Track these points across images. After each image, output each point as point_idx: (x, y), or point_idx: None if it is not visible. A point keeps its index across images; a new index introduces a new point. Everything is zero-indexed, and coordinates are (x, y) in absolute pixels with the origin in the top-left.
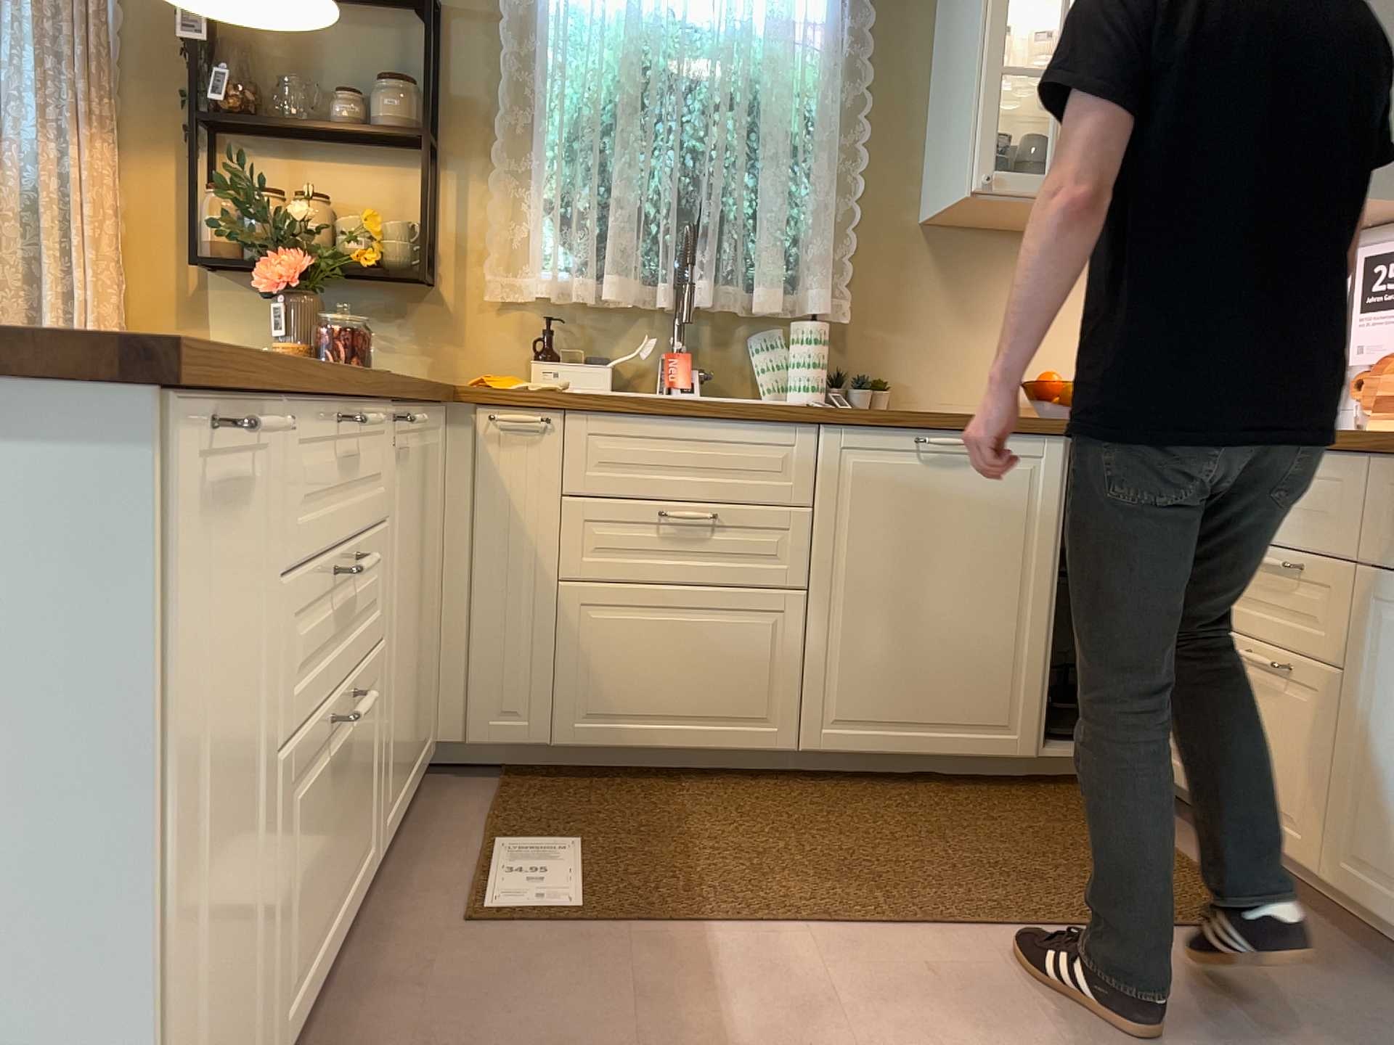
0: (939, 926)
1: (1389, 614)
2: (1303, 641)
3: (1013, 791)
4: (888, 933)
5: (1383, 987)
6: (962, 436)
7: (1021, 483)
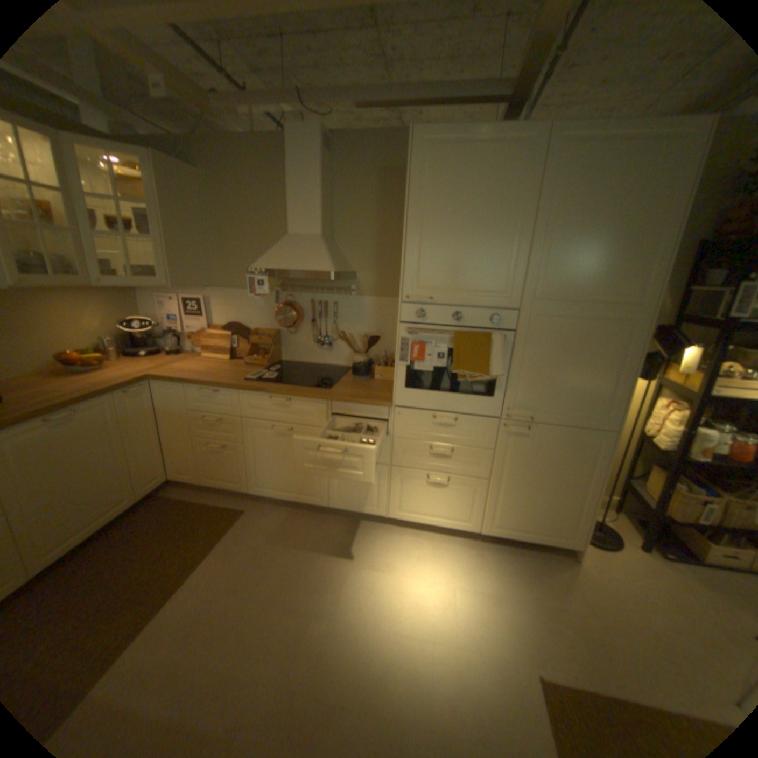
0: (171, 597)
1: (253, 429)
2: (227, 438)
3: (132, 519)
4: (159, 617)
5: (273, 511)
6: (66, 411)
7: (99, 418)
